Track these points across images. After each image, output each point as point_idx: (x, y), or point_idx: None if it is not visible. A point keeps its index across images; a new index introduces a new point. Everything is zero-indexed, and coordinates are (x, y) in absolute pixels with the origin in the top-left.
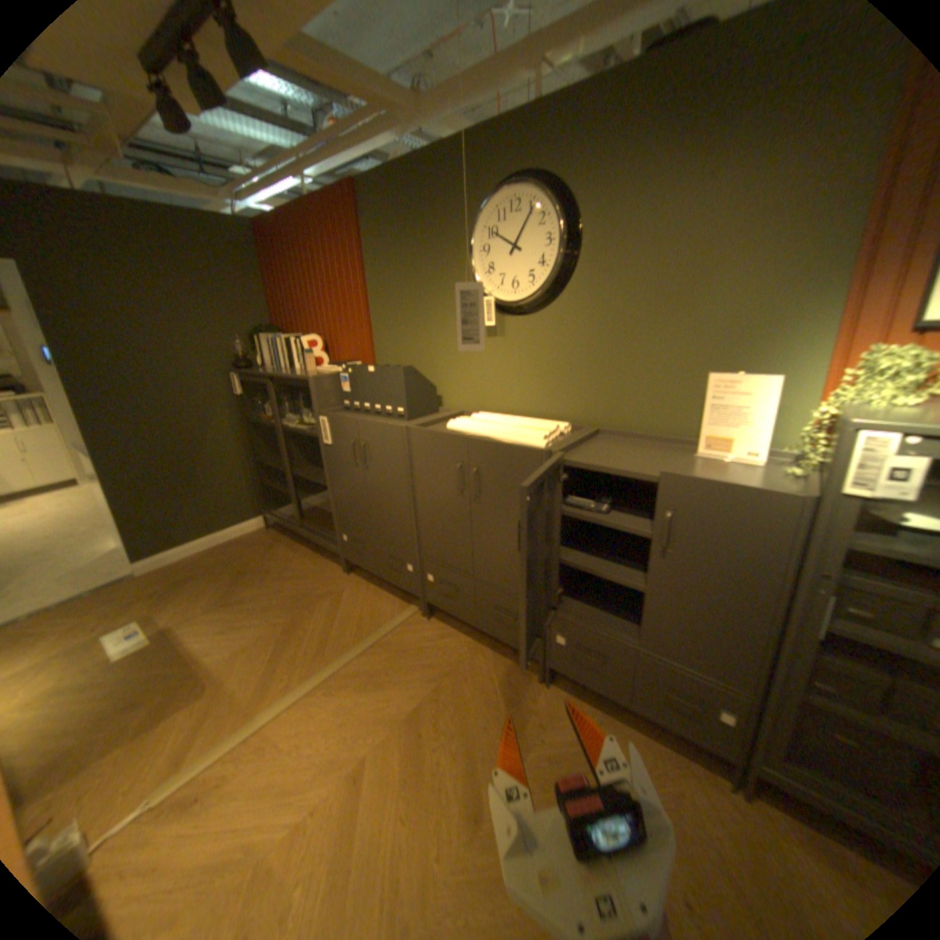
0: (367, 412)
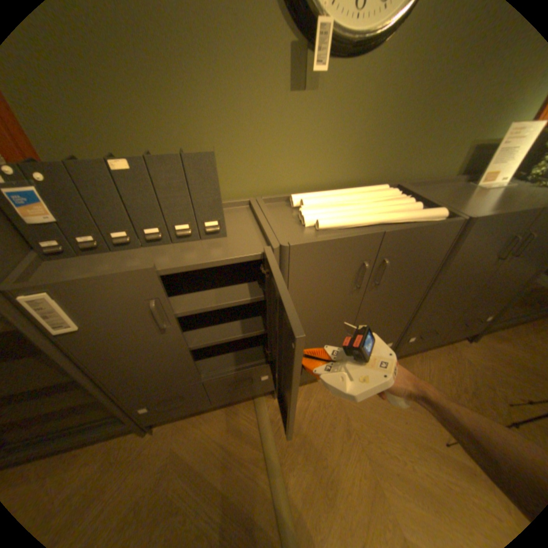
0: (124, 246)
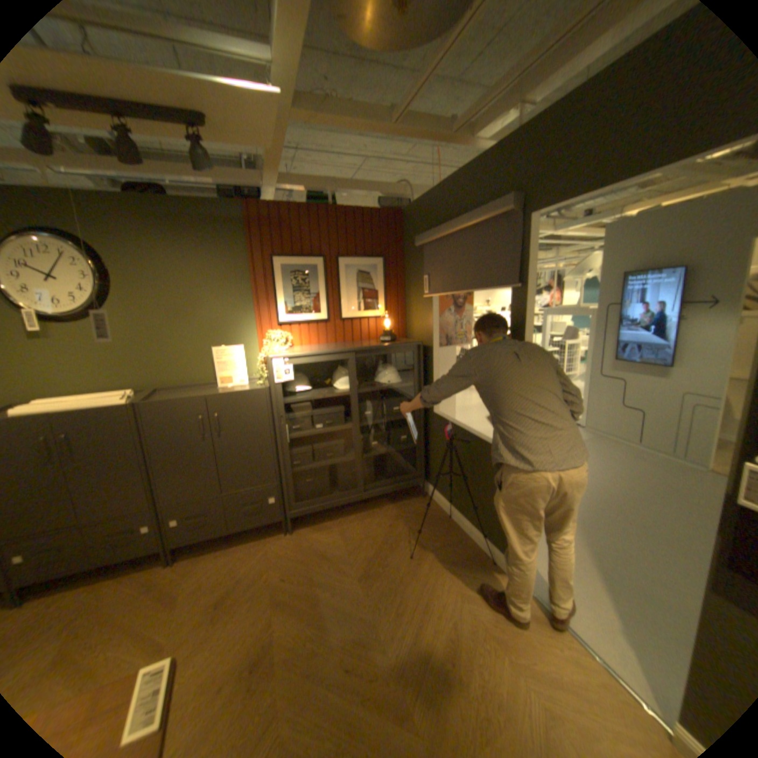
0: None
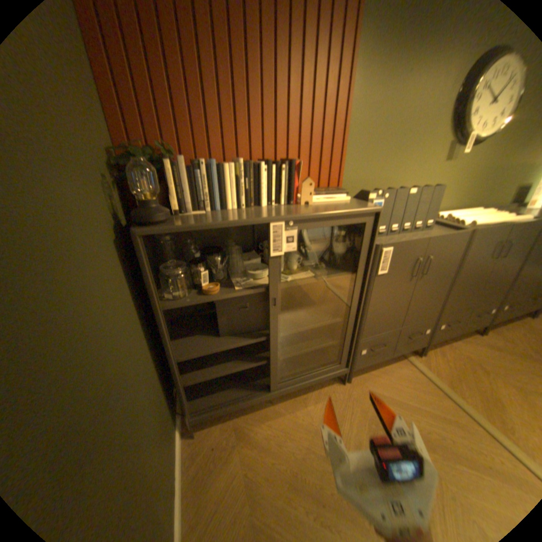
0: (393, 232)
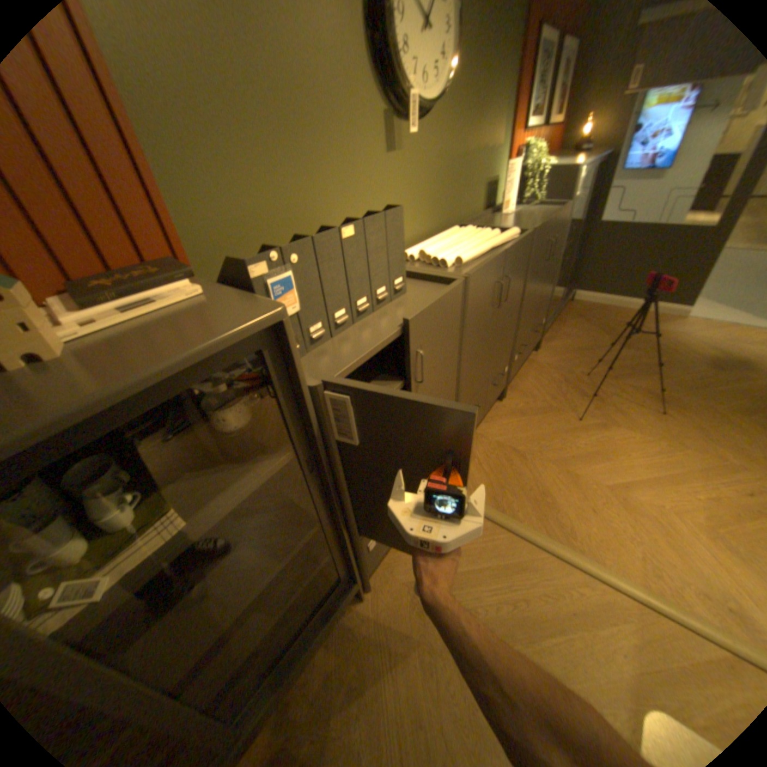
0: (341, 327)
